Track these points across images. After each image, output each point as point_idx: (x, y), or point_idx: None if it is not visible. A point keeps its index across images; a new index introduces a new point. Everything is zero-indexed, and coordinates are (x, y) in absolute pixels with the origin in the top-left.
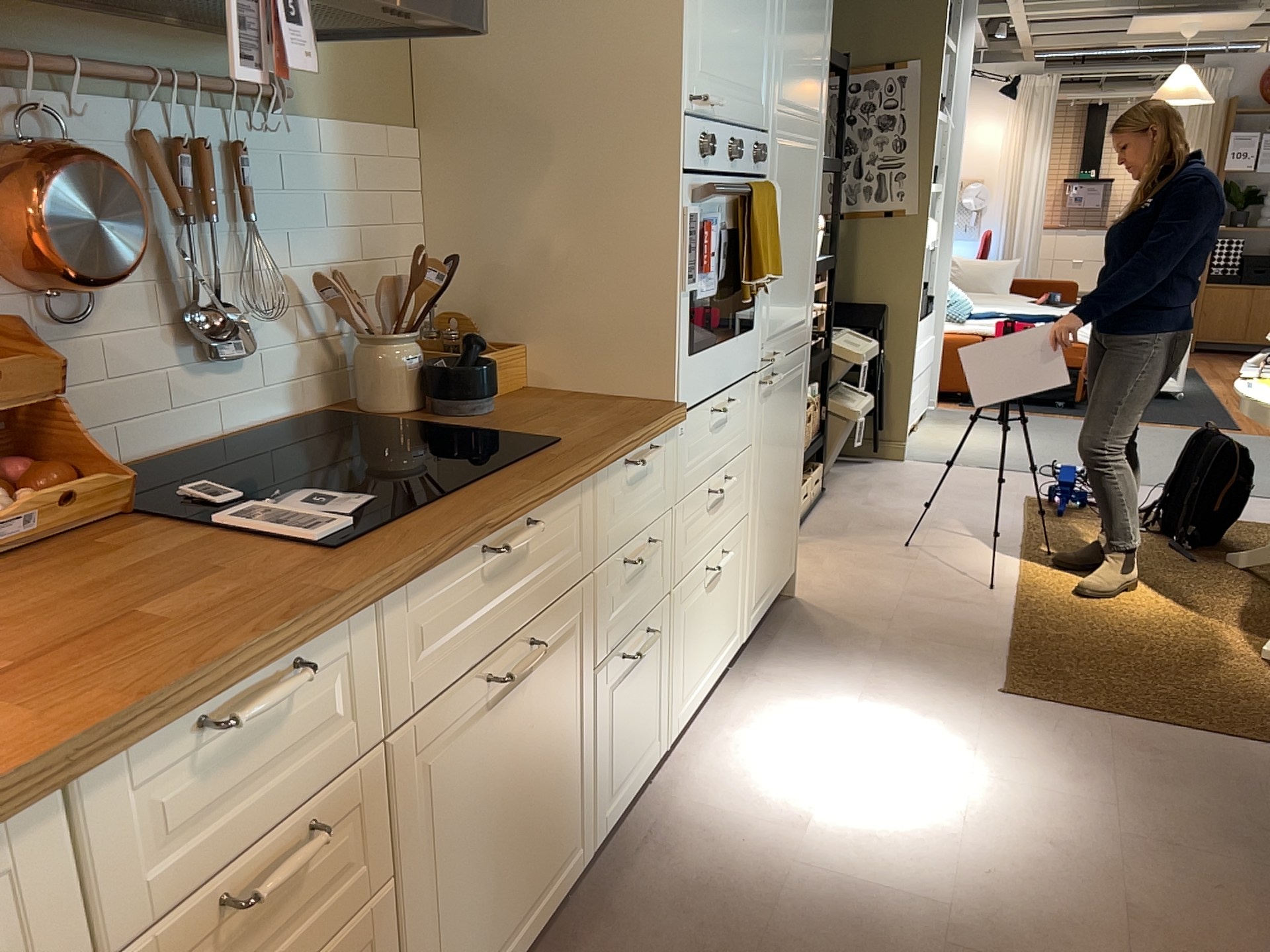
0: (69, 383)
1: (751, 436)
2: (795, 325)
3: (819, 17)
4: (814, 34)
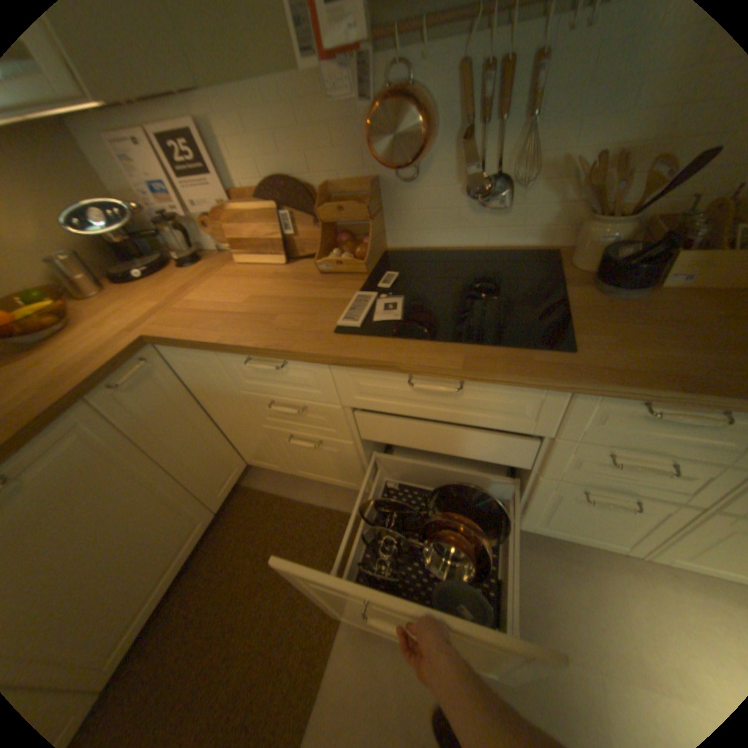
0: (409, 207)
1: None
2: None
3: None
4: None
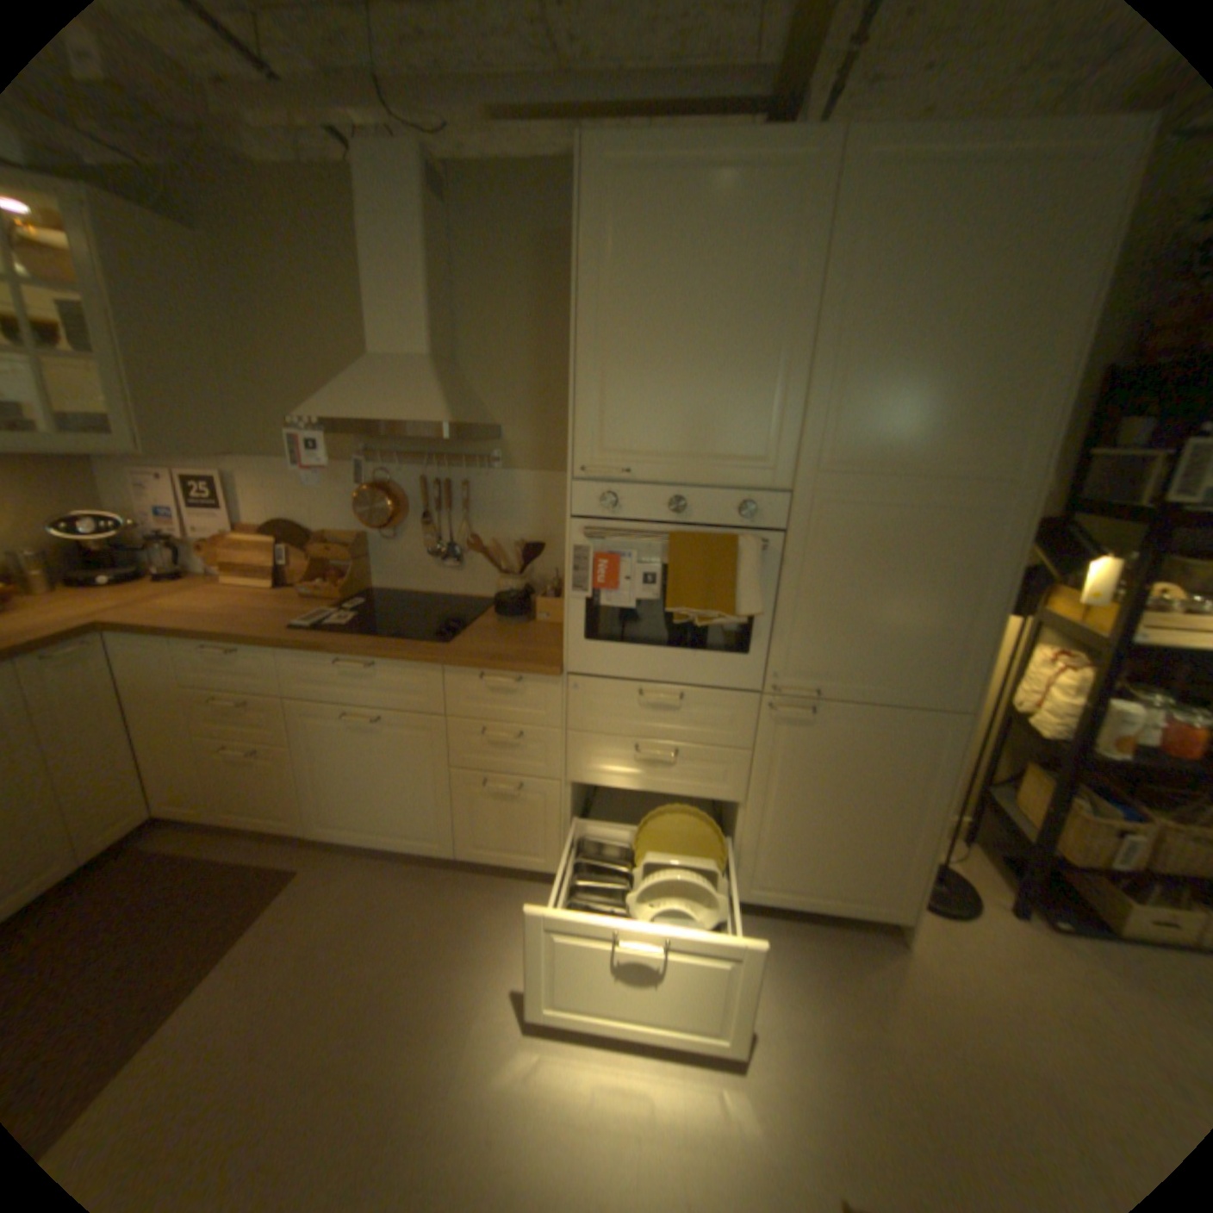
0: (391, 558)
1: (744, 742)
2: (901, 682)
3: (997, 358)
4: (972, 380)
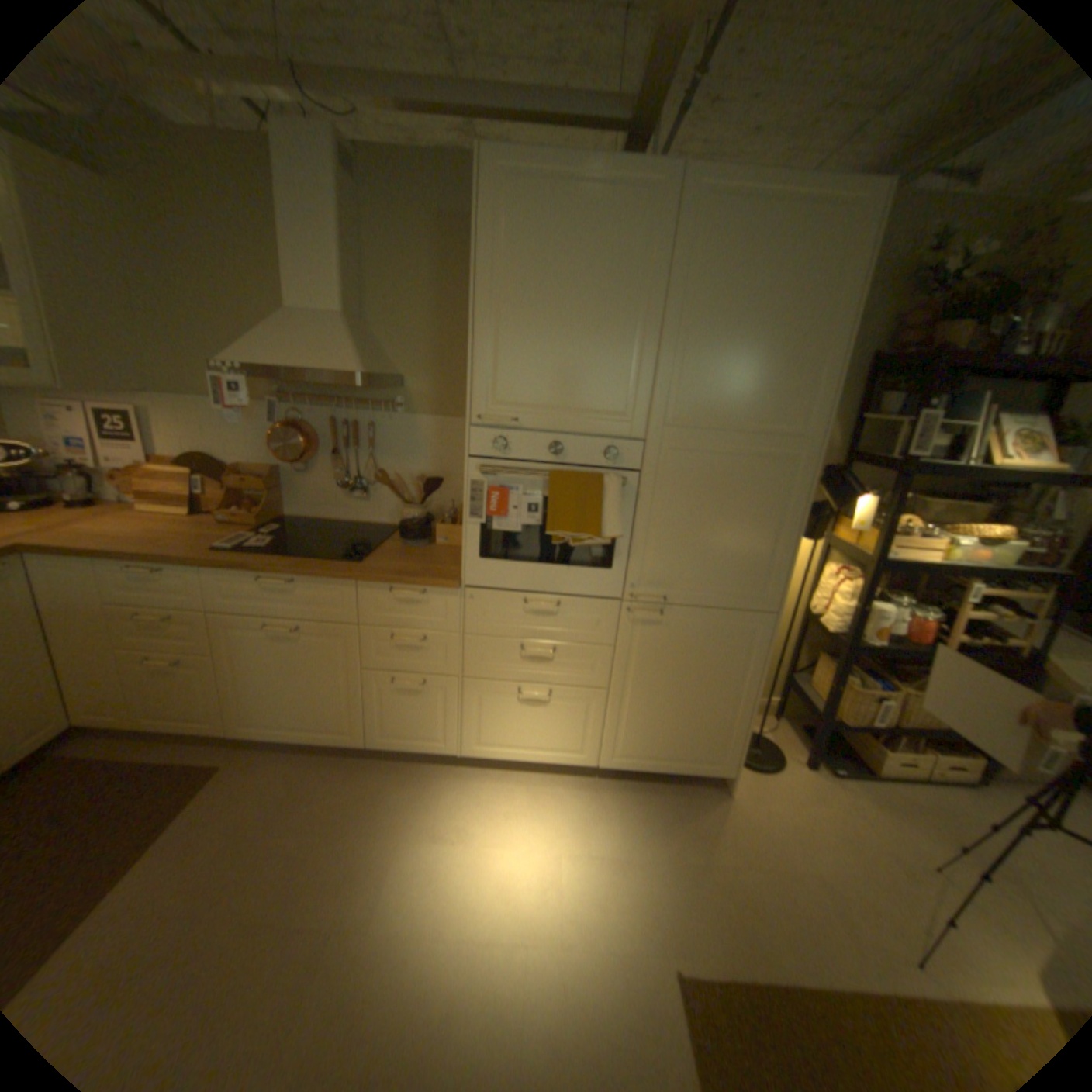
0: (302, 490)
1: (607, 639)
2: (725, 589)
3: (791, 345)
4: (775, 361)
